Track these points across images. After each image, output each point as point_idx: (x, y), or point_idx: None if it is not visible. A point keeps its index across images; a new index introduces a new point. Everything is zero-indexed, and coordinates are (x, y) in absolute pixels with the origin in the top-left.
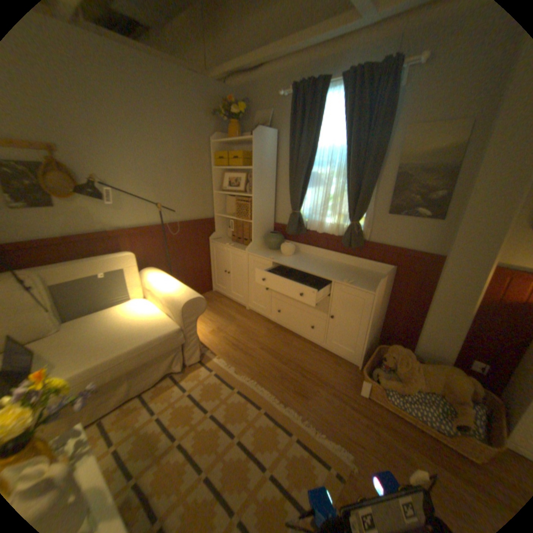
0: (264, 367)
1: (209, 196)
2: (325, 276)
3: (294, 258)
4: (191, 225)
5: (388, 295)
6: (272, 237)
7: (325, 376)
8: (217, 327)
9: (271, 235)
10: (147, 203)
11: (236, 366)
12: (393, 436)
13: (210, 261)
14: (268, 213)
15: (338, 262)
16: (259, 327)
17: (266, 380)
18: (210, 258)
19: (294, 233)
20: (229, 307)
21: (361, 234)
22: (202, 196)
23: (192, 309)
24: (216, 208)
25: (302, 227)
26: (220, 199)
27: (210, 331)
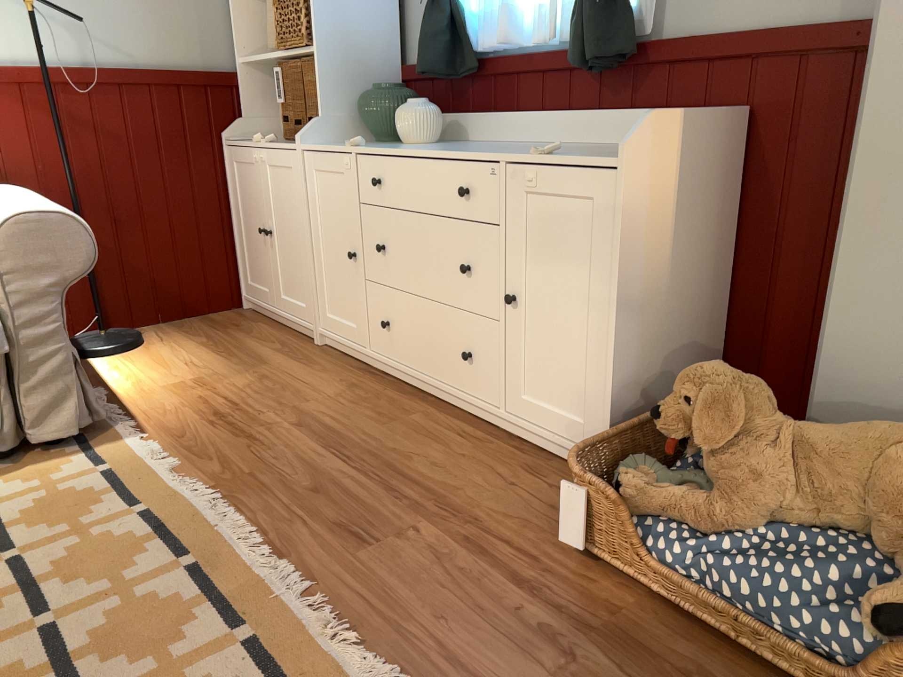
0: (276, 464)
1: (217, 4)
2: (484, 154)
3: (430, 146)
4: (156, 87)
5: (722, 222)
6: (375, 93)
7: (467, 495)
8: (197, 377)
9: (373, 89)
10: (7, 1)
11: (188, 457)
12: (634, 665)
13: (230, 213)
14: (373, 31)
15: (569, 144)
16: (326, 381)
17: (258, 493)
18: (229, 202)
19: (434, 68)
20: (263, 341)
21: (622, 14)
22: (192, 2)
23: (35, 249)
24: (239, 43)
25: (464, 53)
26: (253, 18)
27: (168, 385)
